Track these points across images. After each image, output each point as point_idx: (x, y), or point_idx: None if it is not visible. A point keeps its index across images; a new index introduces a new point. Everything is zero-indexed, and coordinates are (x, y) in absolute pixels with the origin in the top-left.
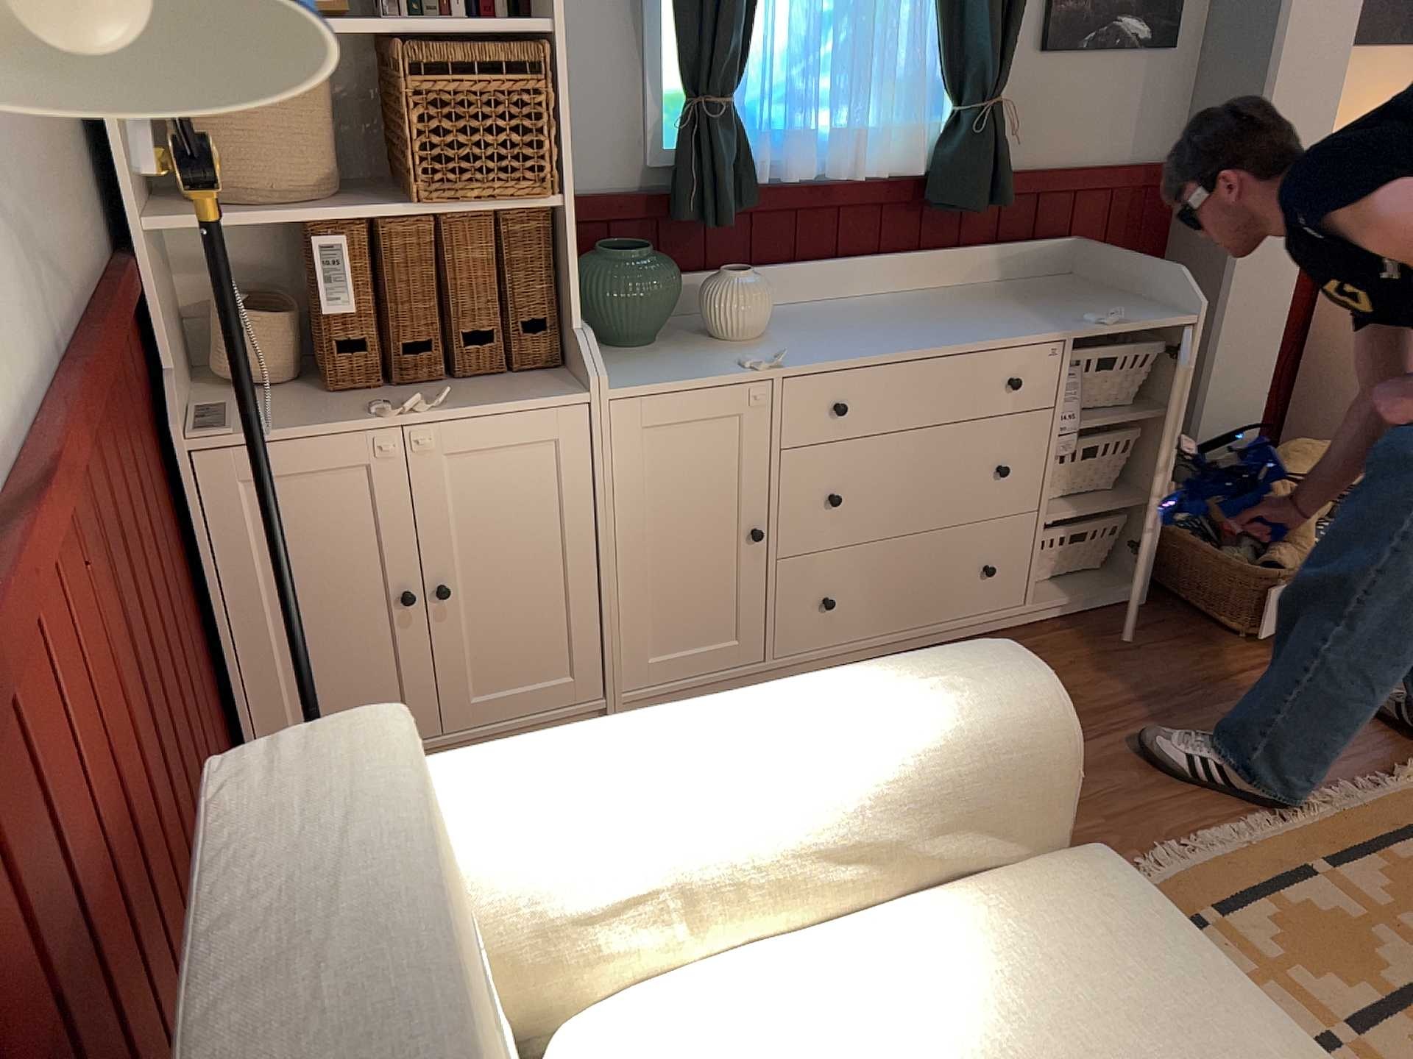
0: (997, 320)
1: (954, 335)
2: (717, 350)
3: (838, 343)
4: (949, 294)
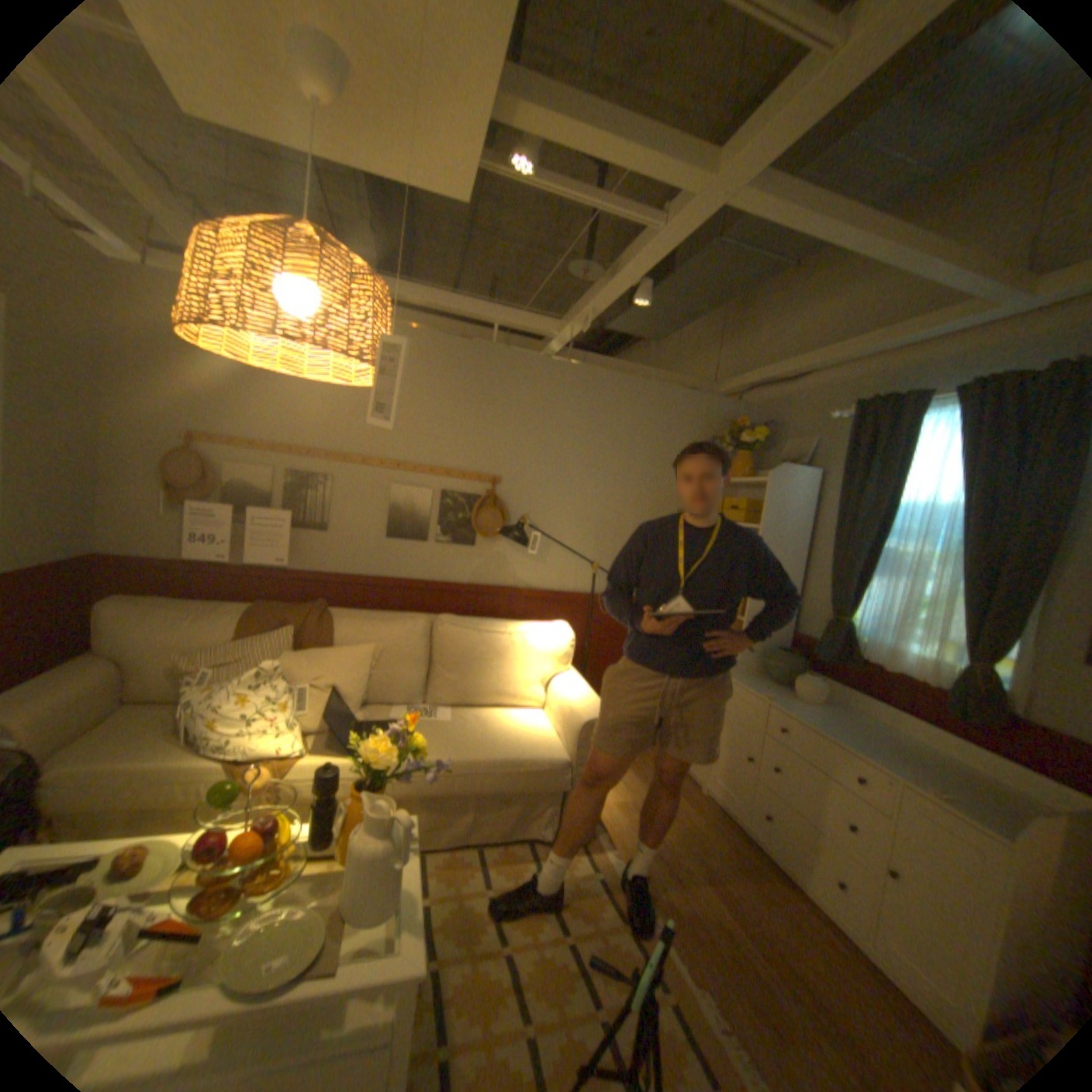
0: (902, 763)
1: (857, 744)
2: (783, 695)
3: (816, 717)
4: (957, 766)
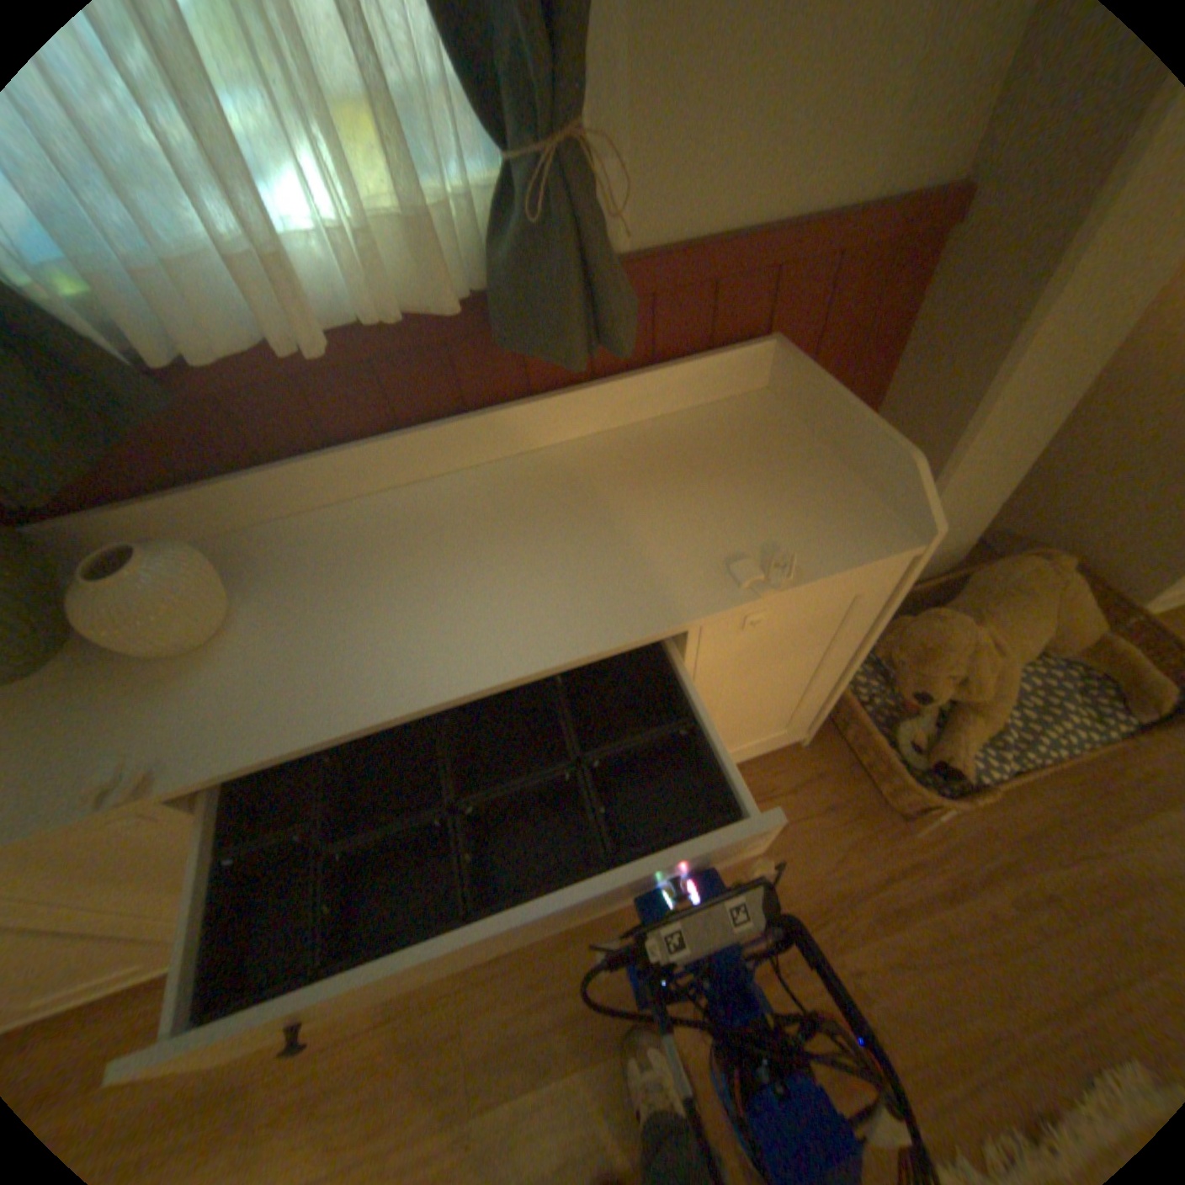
0: (594, 565)
1: (502, 627)
2: (111, 696)
3: (309, 662)
4: (571, 457)
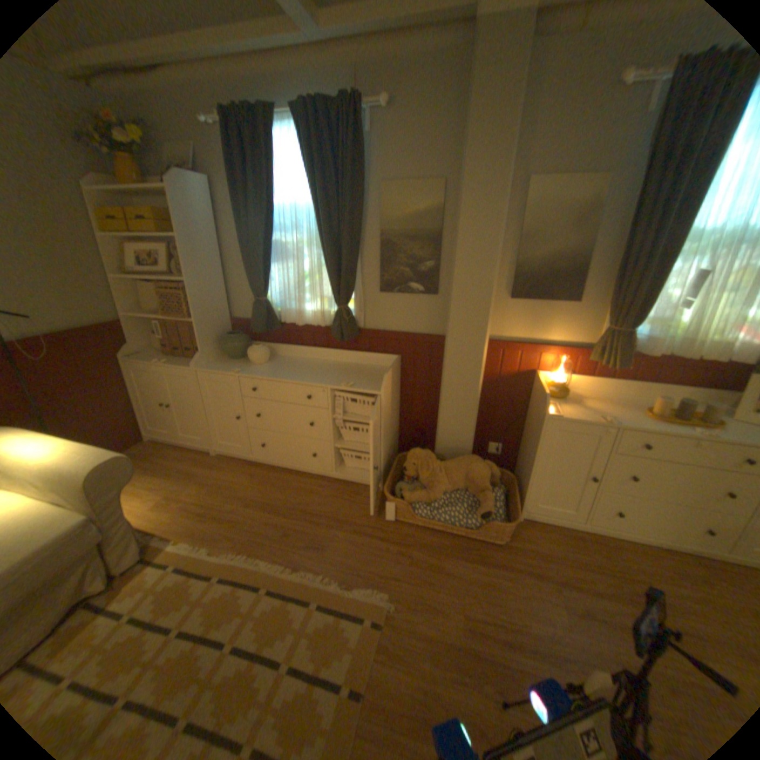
0: (323, 376)
1: (299, 377)
2: (242, 365)
3: (269, 371)
4: (343, 365)
